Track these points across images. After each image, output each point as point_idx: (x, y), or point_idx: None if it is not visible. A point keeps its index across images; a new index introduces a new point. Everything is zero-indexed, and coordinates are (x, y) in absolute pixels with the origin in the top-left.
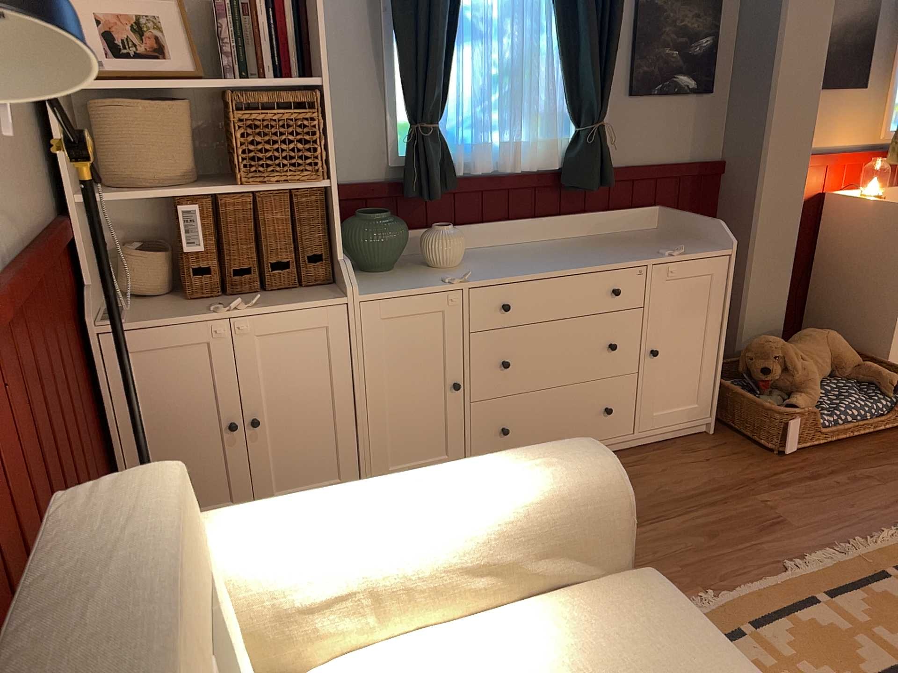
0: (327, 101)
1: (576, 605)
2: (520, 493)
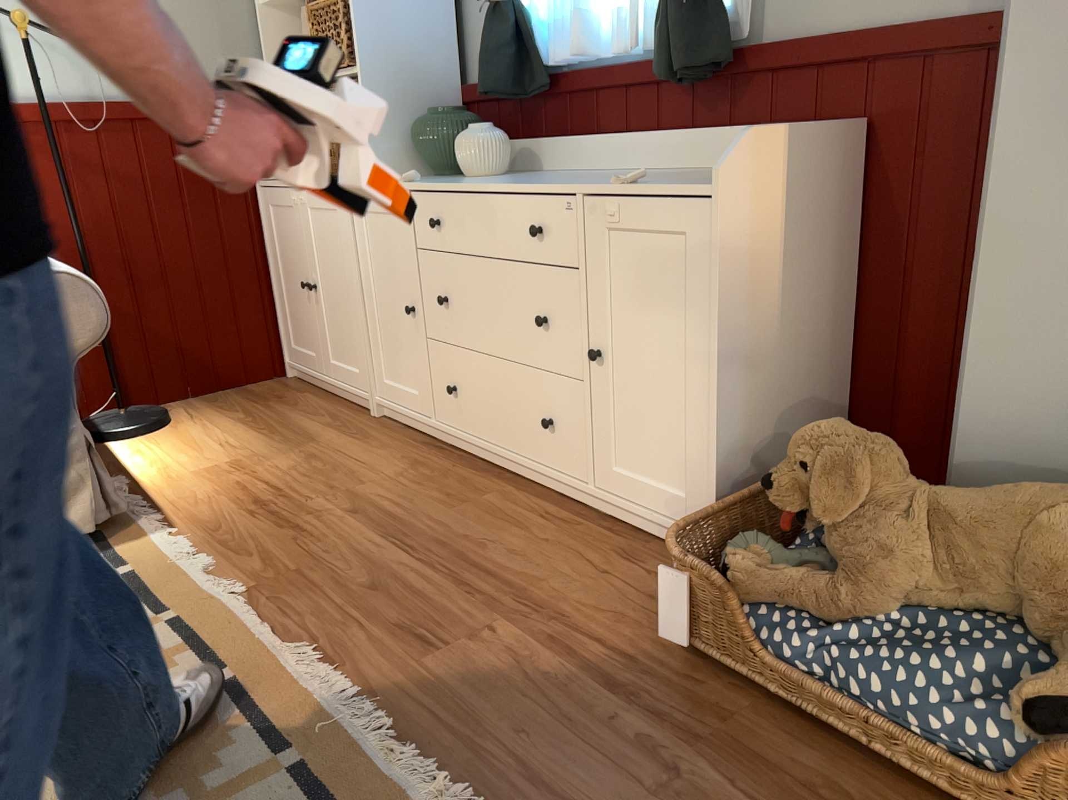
0: None
1: None
2: None
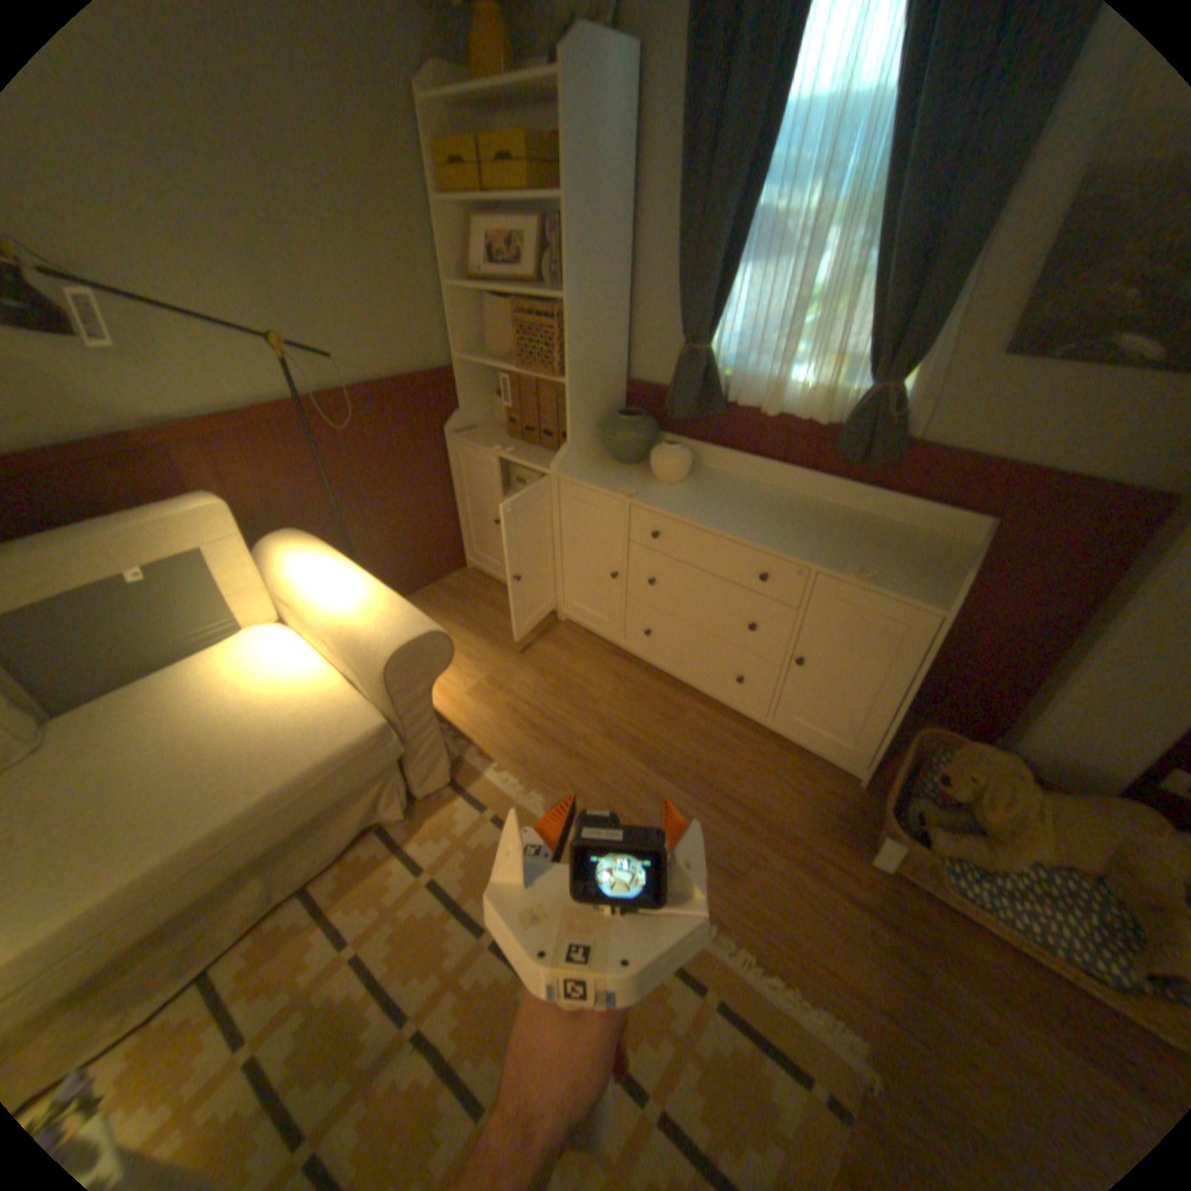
0: (569, 312)
1: (338, 694)
2: (352, 621)
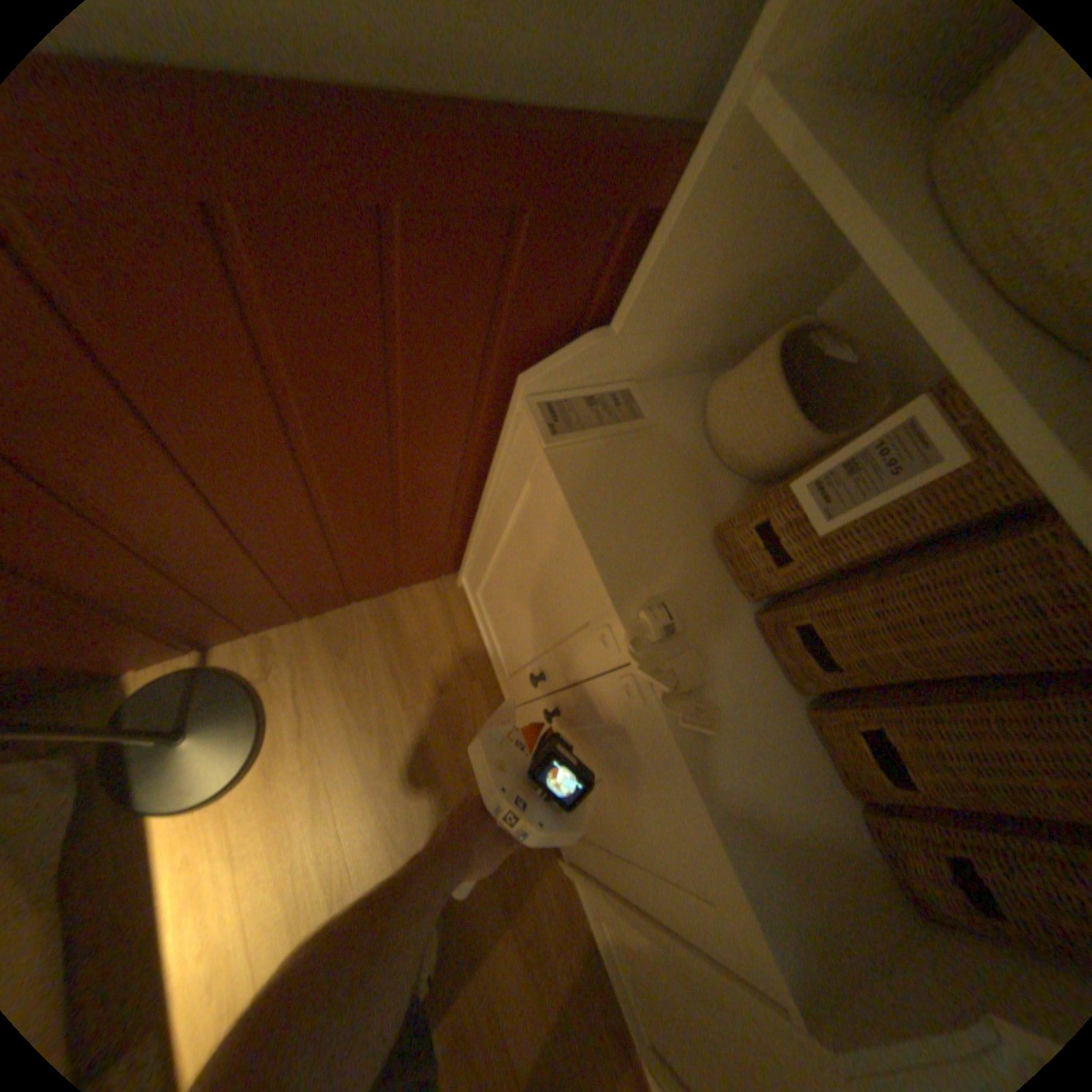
0: None
1: None
2: None
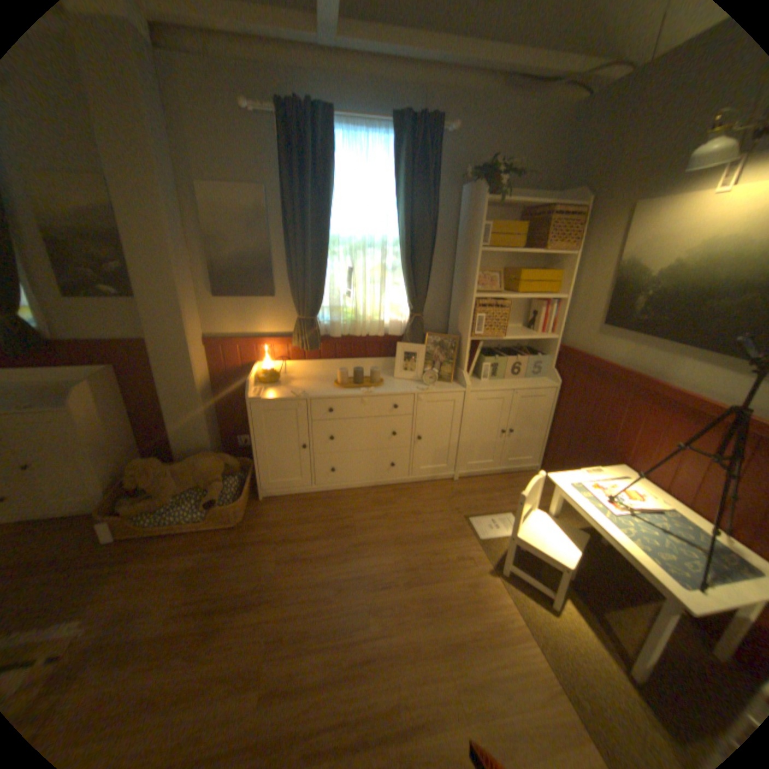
0: None
1: None
2: None
